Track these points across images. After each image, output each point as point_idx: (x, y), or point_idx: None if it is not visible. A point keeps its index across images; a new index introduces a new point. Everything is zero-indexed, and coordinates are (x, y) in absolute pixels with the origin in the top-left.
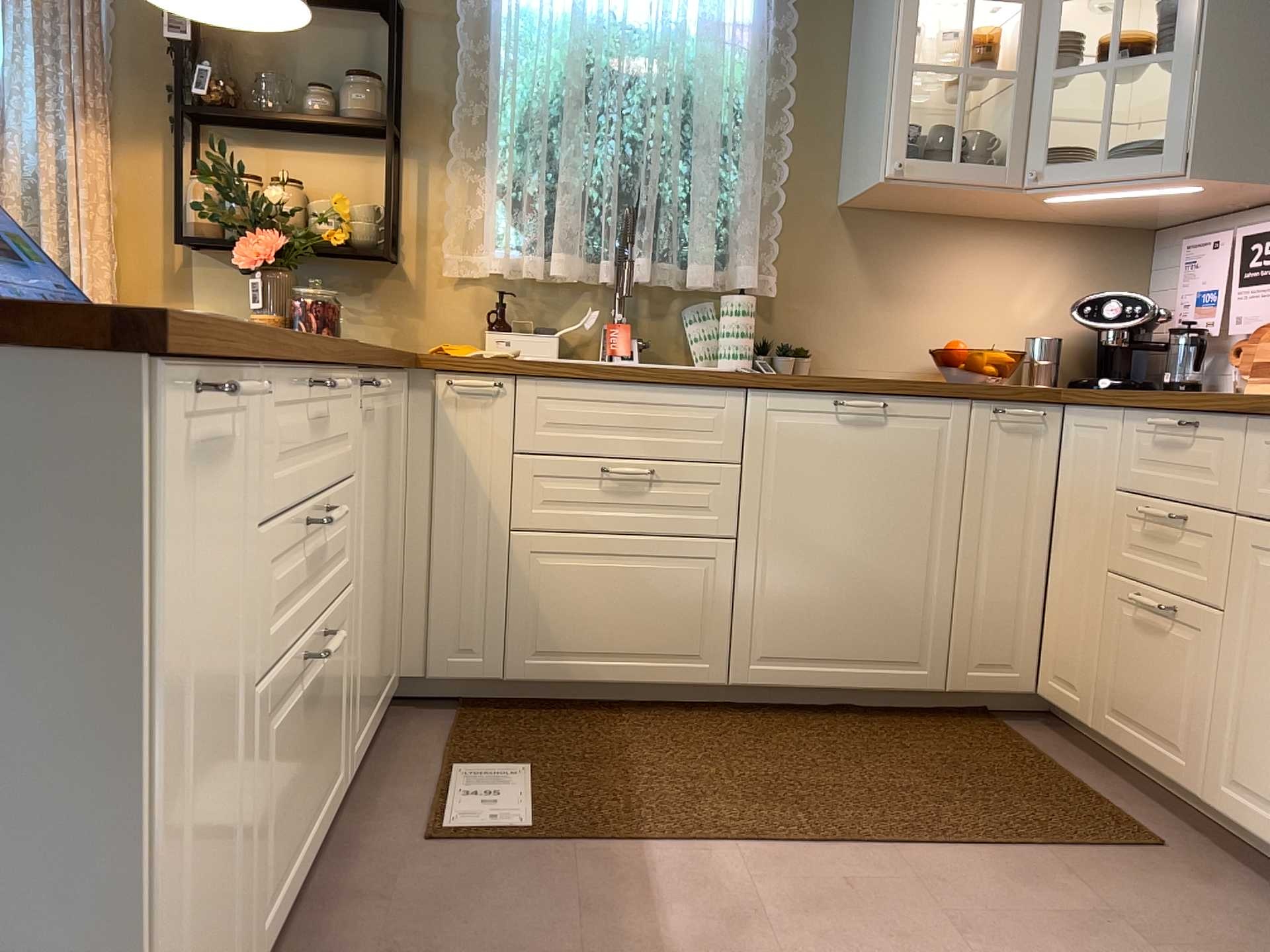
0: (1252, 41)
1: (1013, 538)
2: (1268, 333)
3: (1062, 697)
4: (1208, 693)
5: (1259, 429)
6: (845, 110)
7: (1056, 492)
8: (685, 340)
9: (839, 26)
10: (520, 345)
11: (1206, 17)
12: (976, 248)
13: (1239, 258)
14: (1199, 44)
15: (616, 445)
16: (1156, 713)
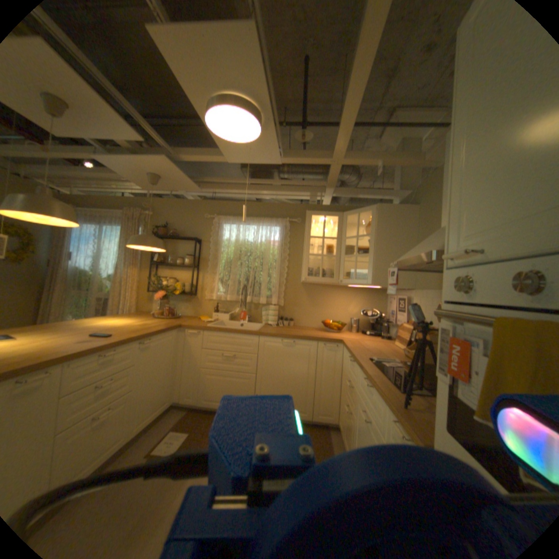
0: (388, 252)
1: (330, 380)
2: (401, 327)
3: (340, 429)
4: (353, 442)
5: (359, 368)
6: (302, 260)
7: (343, 367)
8: (261, 316)
9: (301, 241)
10: (220, 317)
11: (375, 246)
12: (337, 294)
13: (397, 304)
14: (376, 252)
15: (226, 348)
16: (348, 443)
